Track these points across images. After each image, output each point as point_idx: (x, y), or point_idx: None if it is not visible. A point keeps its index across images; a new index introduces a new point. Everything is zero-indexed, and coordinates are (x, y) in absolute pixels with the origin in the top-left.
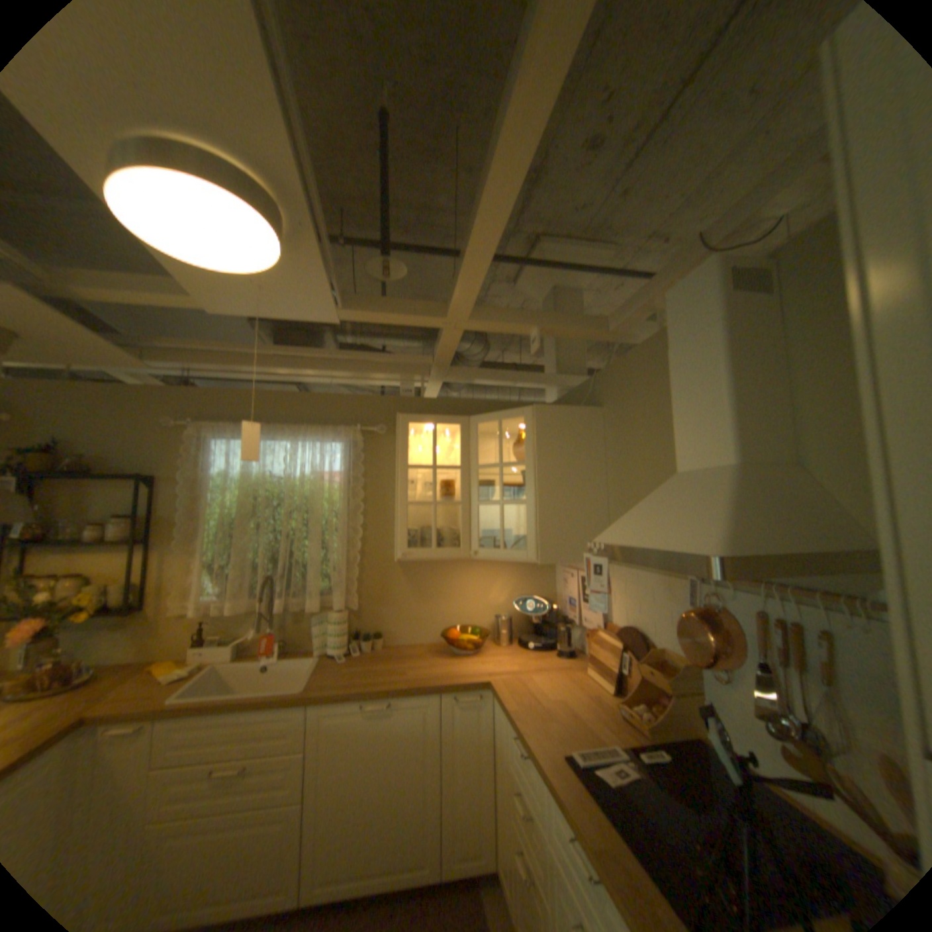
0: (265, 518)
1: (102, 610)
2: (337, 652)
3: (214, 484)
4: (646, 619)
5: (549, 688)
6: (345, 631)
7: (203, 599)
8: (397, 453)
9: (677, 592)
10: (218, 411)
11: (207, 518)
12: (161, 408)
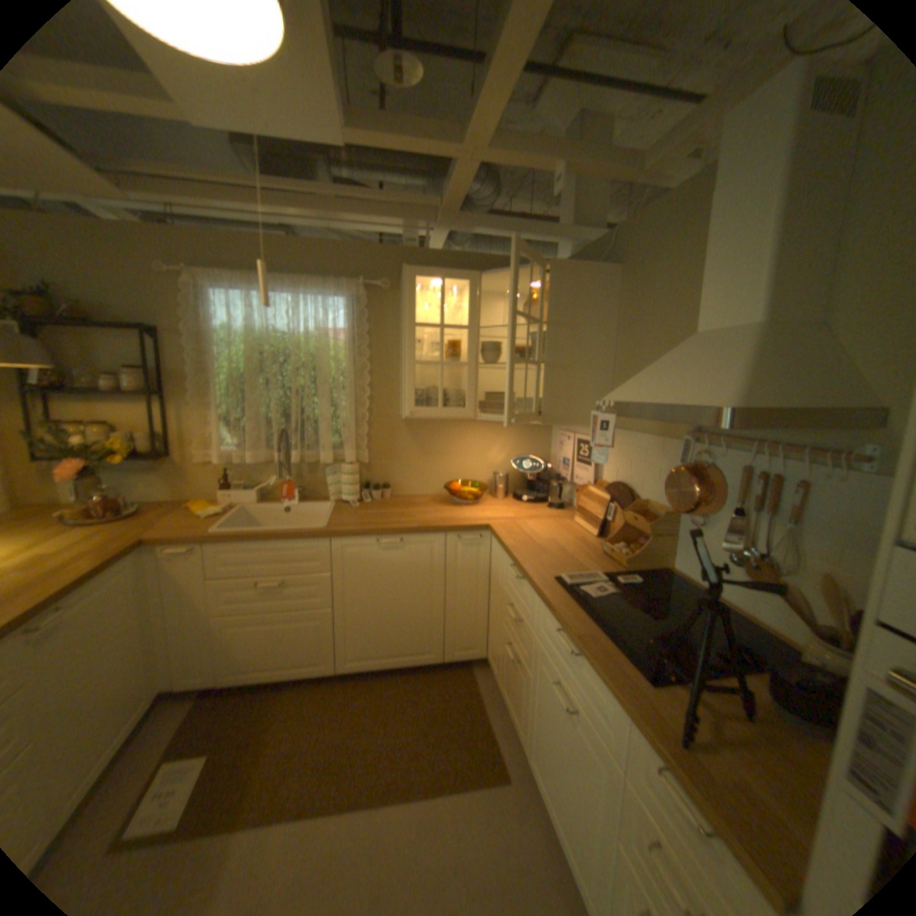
0: (273, 374)
1: (130, 455)
2: (351, 498)
3: (217, 337)
4: (635, 475)
5: (540, 530)
6: (357, 481)
7: (223, 448)
8: (401, 310)
9: (669, 451)
10: (208, 255)
11: (215, 372)
12: (146, 250)
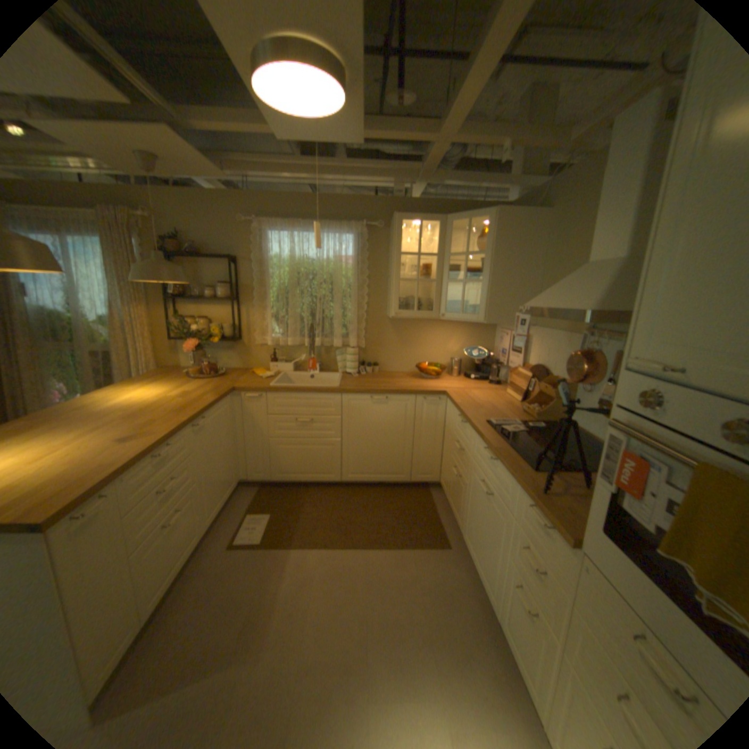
0: (306, 287)
1: (221, 337)
2: (352, 371)
3: (272, 262)
4: (550, 359)
5: (480, 396)
6: (356, 359)
7: (273, 335)
8: (391, 242)
9: (573, 342)
10: (268, 209)
11: (271, 285)
12: (232, 207)
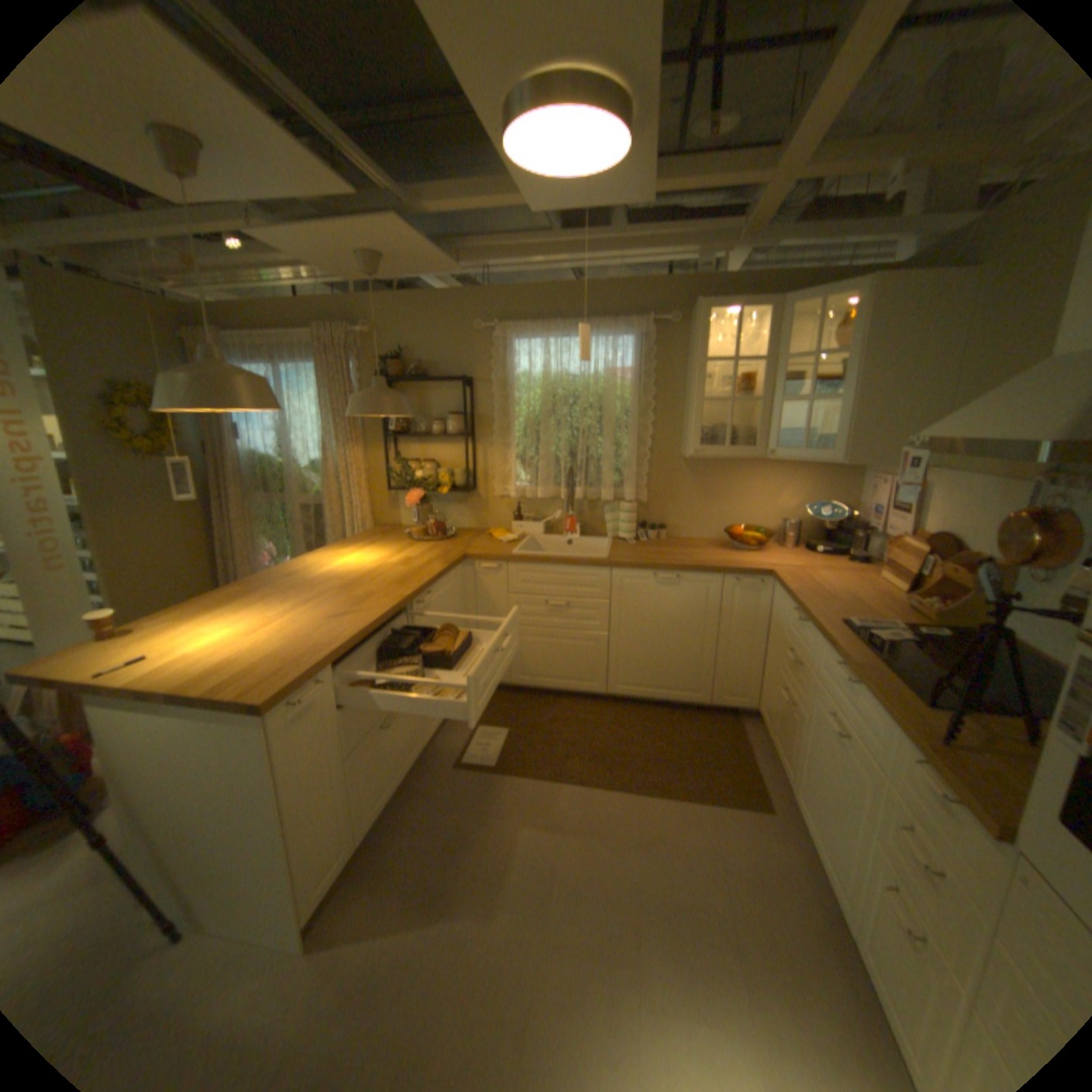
0: (564, 415)
1: (451, 487)
2: (627, 535)
3: (519, 383)
4: (968, 524)
5: (834, 580)
6: (634, 519)
7: (518, 484)
8: (691, 343)
9: (1015, 495)
10: (515, 308)
11: (516, 415)
12: (469, 310)
